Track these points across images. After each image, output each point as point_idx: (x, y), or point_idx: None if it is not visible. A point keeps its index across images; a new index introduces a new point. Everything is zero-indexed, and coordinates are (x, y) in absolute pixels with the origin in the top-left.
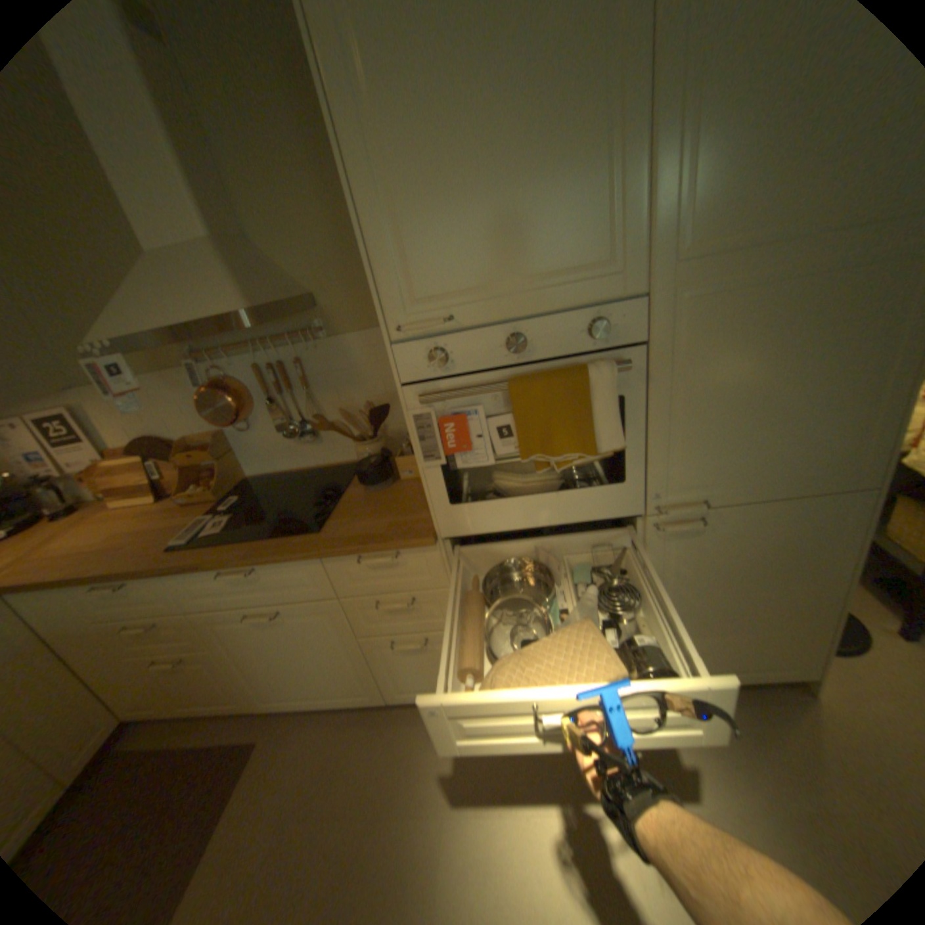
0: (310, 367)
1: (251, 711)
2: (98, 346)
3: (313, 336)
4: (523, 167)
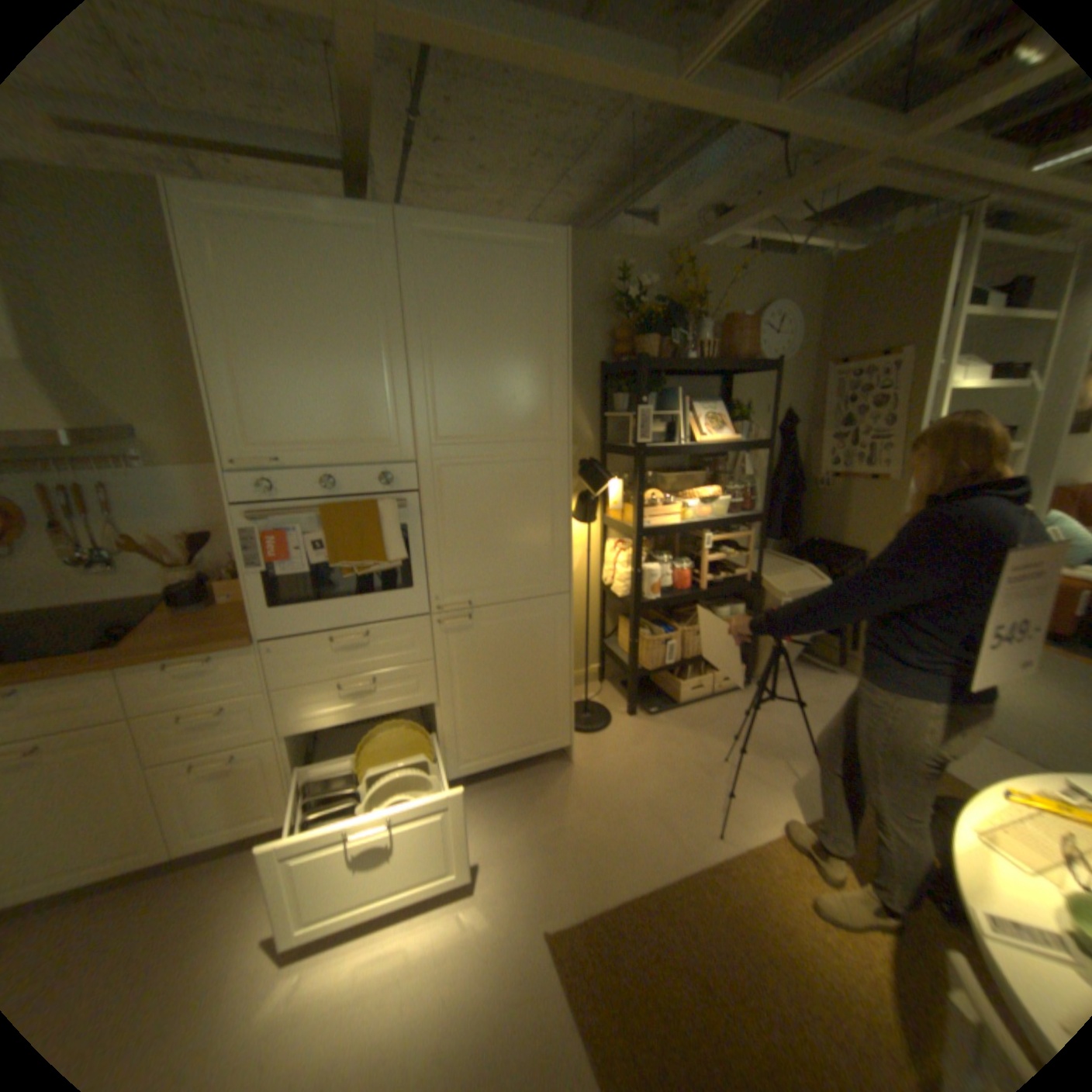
0: (119, 495)
1: None
2: None
3: (128, 466)
4: (333, 380)
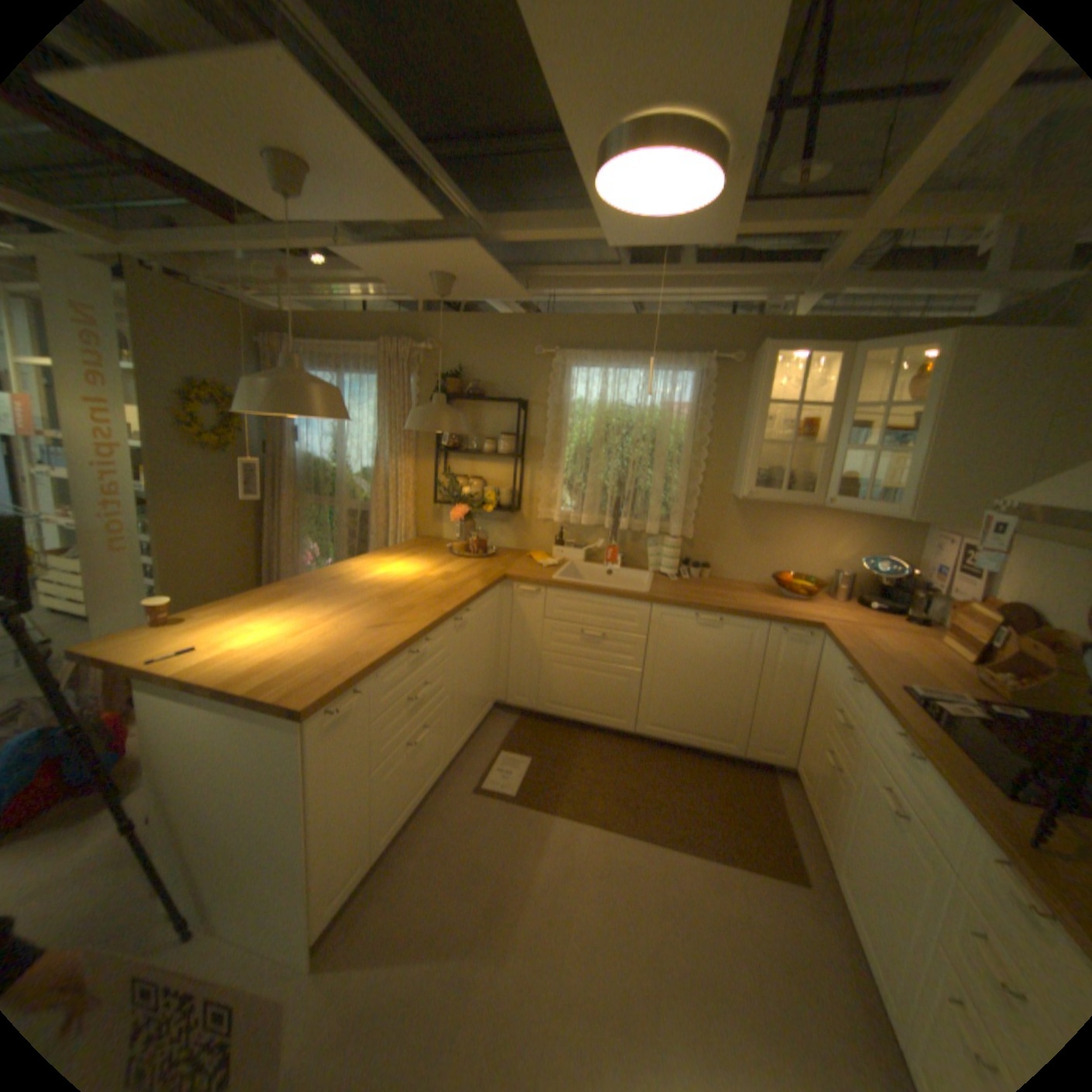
0: None
1: (835, 873)
2: (1010, 506)
3: None
4: None
